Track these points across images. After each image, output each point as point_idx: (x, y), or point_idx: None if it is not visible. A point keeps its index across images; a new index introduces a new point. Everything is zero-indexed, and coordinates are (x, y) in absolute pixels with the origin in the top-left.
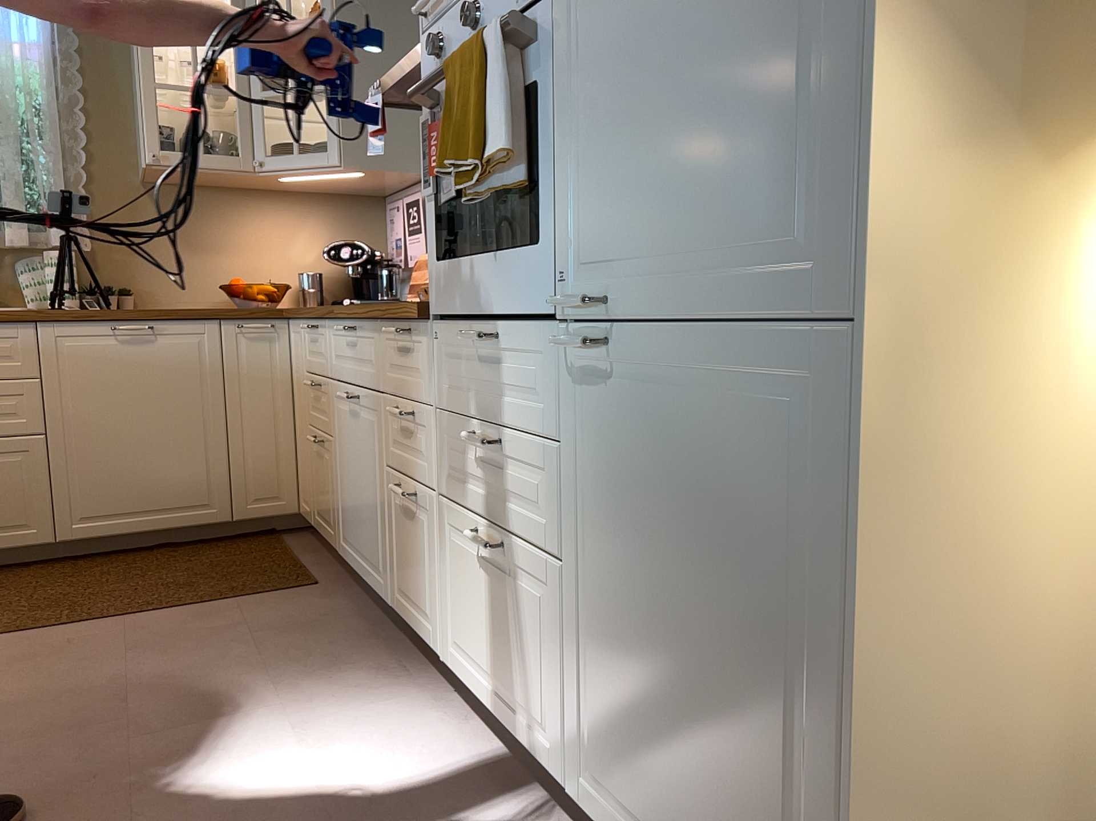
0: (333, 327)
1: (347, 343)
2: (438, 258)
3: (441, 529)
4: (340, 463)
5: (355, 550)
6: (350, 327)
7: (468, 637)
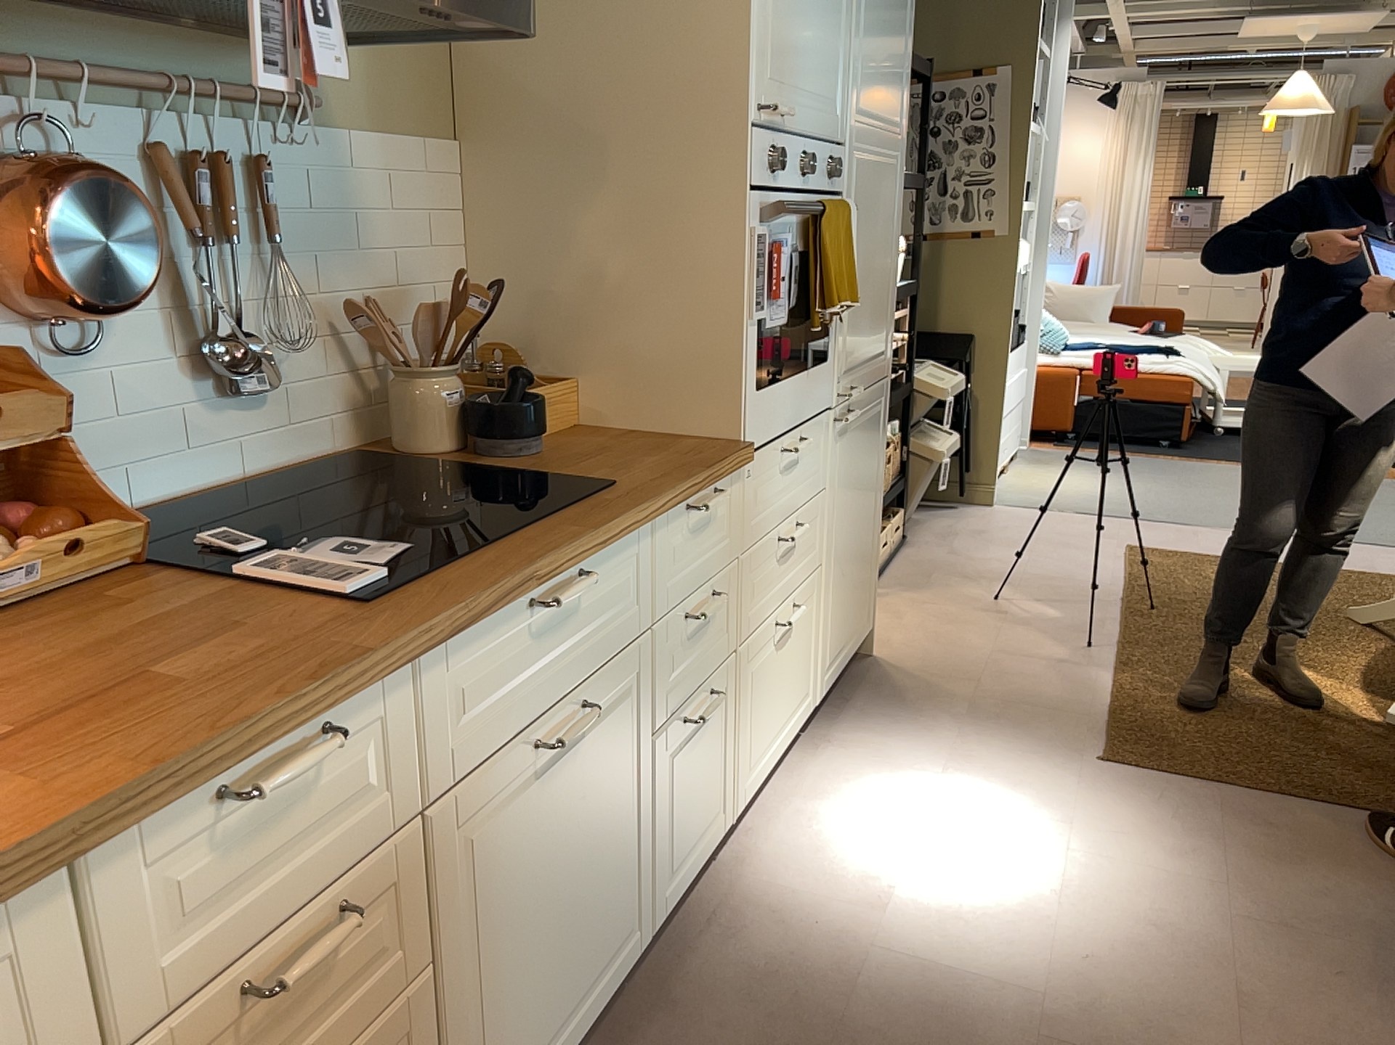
0: (463, 643)
1: (532, 634)
2: (755, 389)
3: (739, 678)
4: (479, 962)
5: (547, 1038)
6: (582, 574)
7: (760, 734)
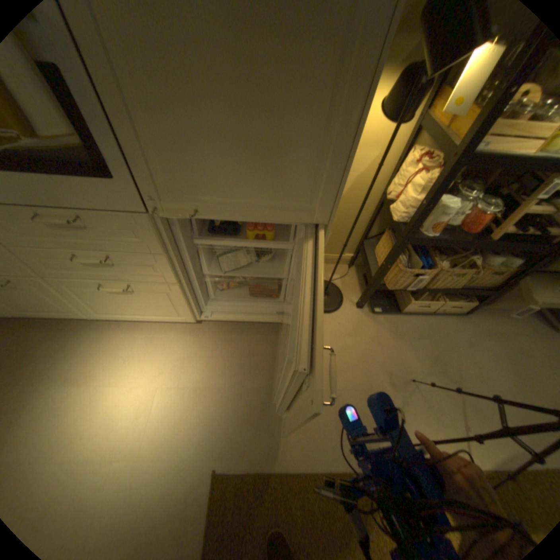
0: None
1: None
2: None
3: (52, 287)
4: None
5: None
6: None
7: (106, 309)
